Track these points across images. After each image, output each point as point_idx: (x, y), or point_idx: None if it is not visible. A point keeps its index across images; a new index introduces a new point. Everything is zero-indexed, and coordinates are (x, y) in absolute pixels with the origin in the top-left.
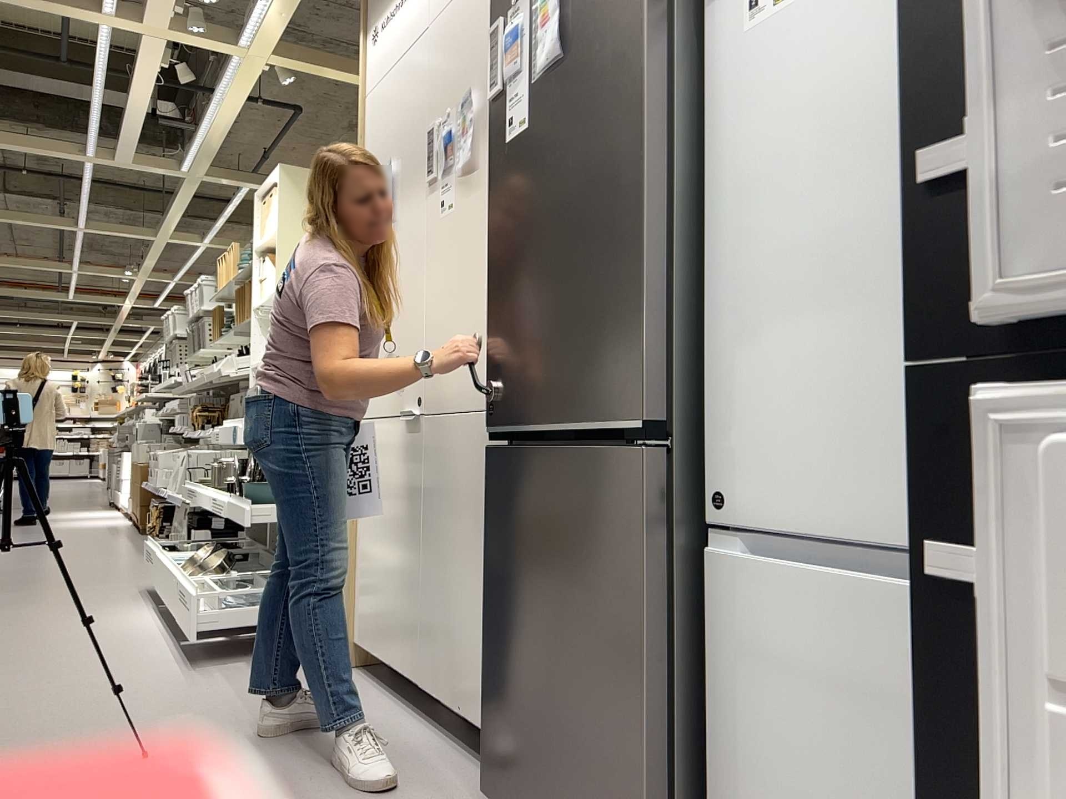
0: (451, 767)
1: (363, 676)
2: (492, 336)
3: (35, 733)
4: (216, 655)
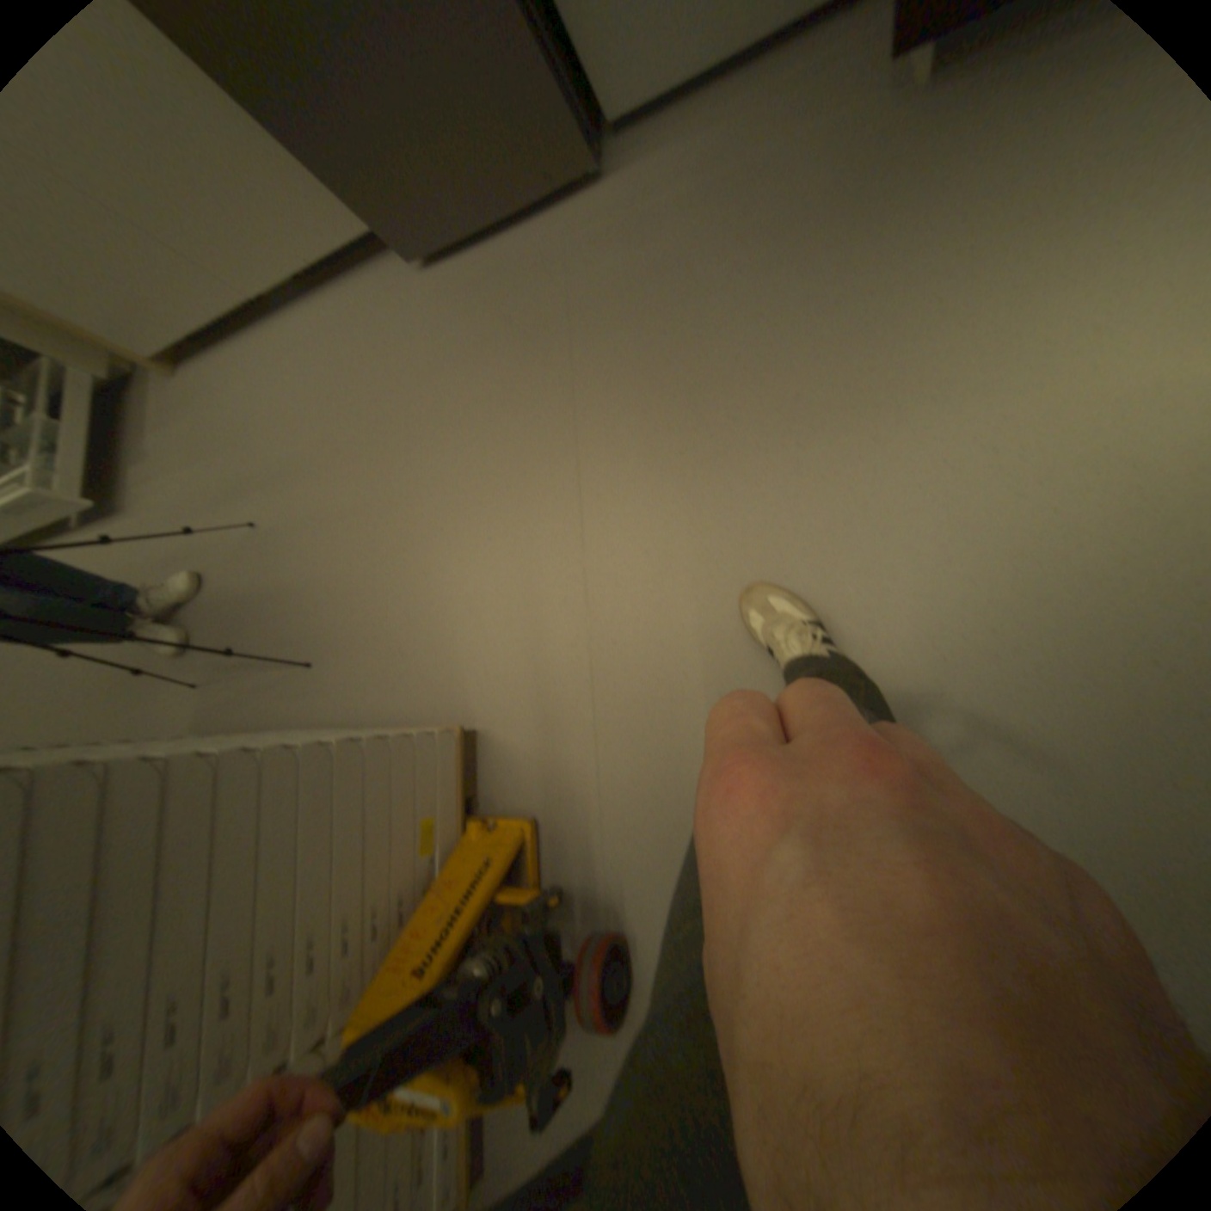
0: (354, 293)
1: (196, 364)
2: None
3: (187, 615)
4: (113, 496)
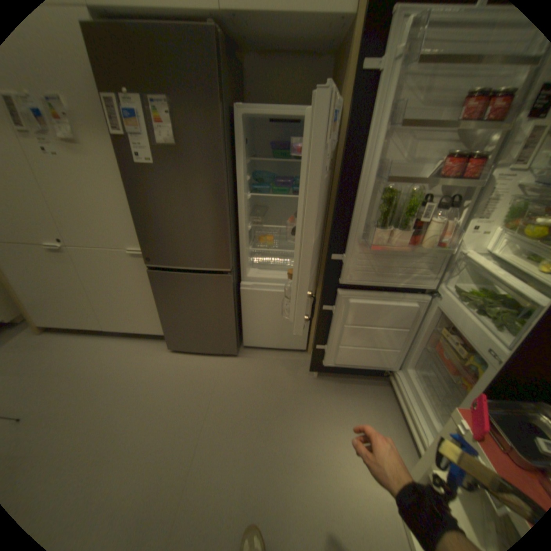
0: (141, 345)
1: (53, 334)
2: (142, 235)
3: None
4: None
